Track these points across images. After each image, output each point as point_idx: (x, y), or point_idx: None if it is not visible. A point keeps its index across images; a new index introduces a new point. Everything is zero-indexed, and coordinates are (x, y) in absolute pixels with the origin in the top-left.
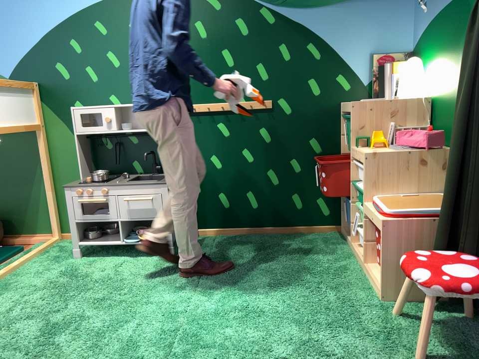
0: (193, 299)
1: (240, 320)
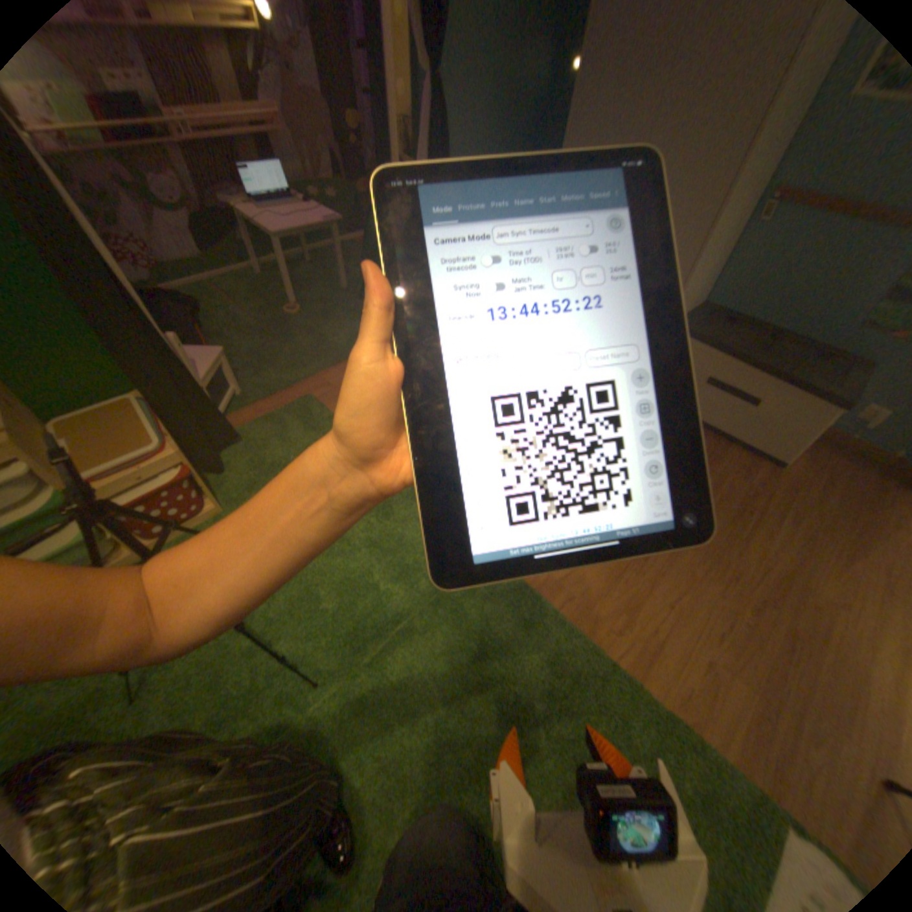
0: (327, 692)
1: (335, 597)
